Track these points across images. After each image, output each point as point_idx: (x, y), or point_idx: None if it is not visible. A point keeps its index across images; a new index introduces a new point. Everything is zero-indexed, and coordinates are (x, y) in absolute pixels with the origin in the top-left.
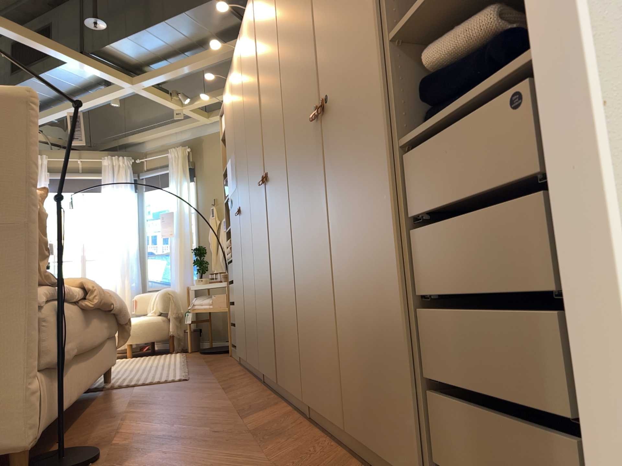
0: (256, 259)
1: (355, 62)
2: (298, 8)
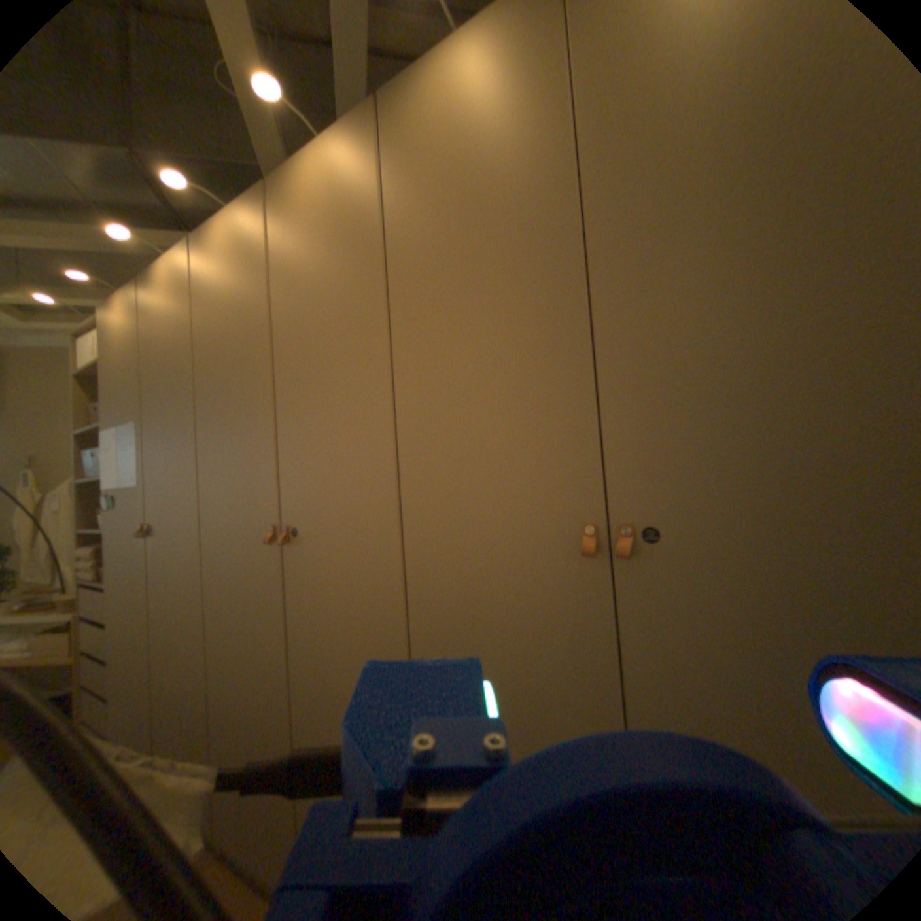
0: (211, 647)
1: (801, 525)
2: (480, 295)
